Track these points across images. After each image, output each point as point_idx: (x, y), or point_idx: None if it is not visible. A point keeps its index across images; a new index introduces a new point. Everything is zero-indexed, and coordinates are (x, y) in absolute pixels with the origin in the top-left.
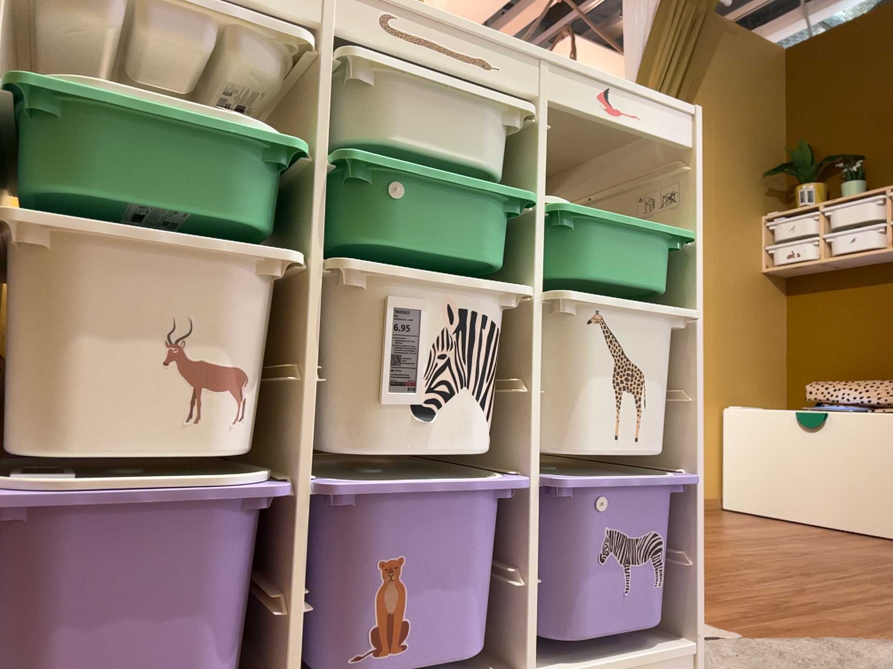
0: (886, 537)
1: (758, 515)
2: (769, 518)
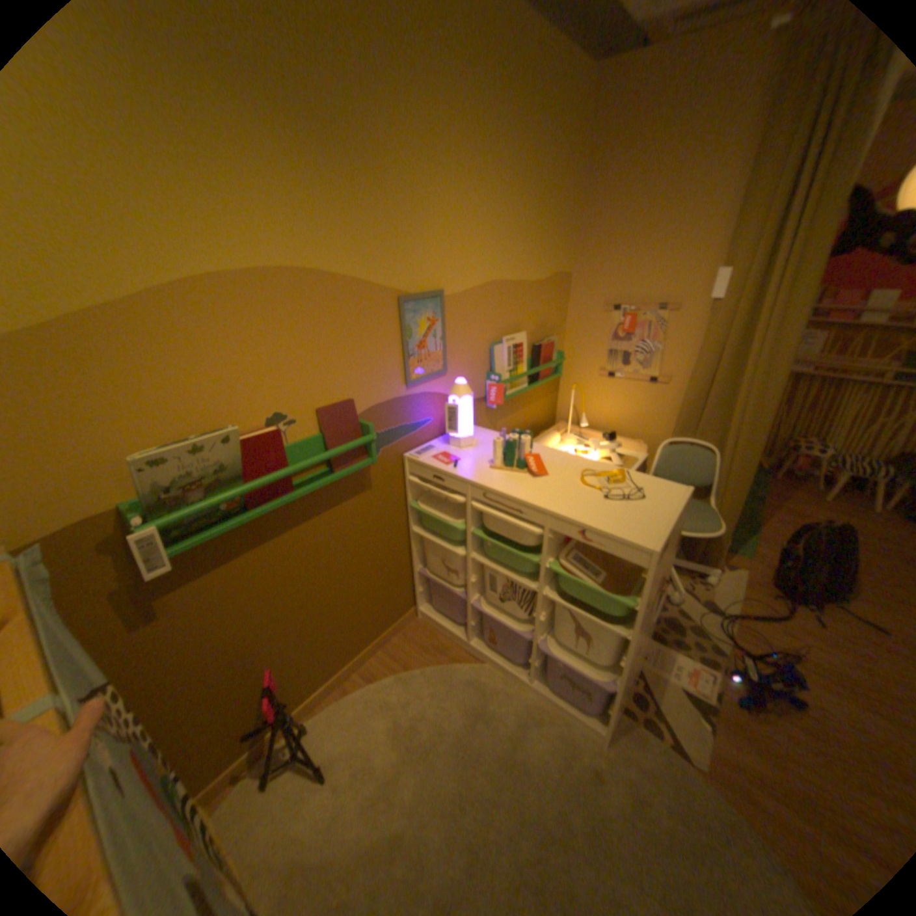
0: None
1: None
2: None
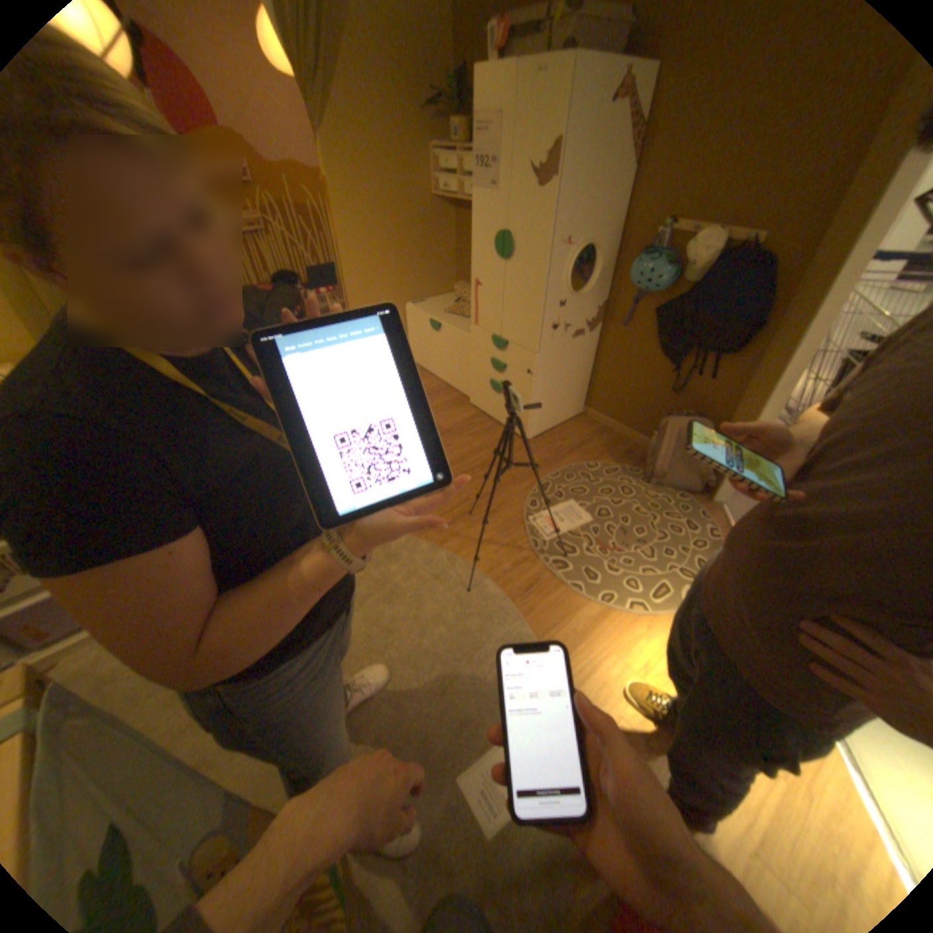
0: (461, 396)
1: (423, 371)
2: (424, 376)
